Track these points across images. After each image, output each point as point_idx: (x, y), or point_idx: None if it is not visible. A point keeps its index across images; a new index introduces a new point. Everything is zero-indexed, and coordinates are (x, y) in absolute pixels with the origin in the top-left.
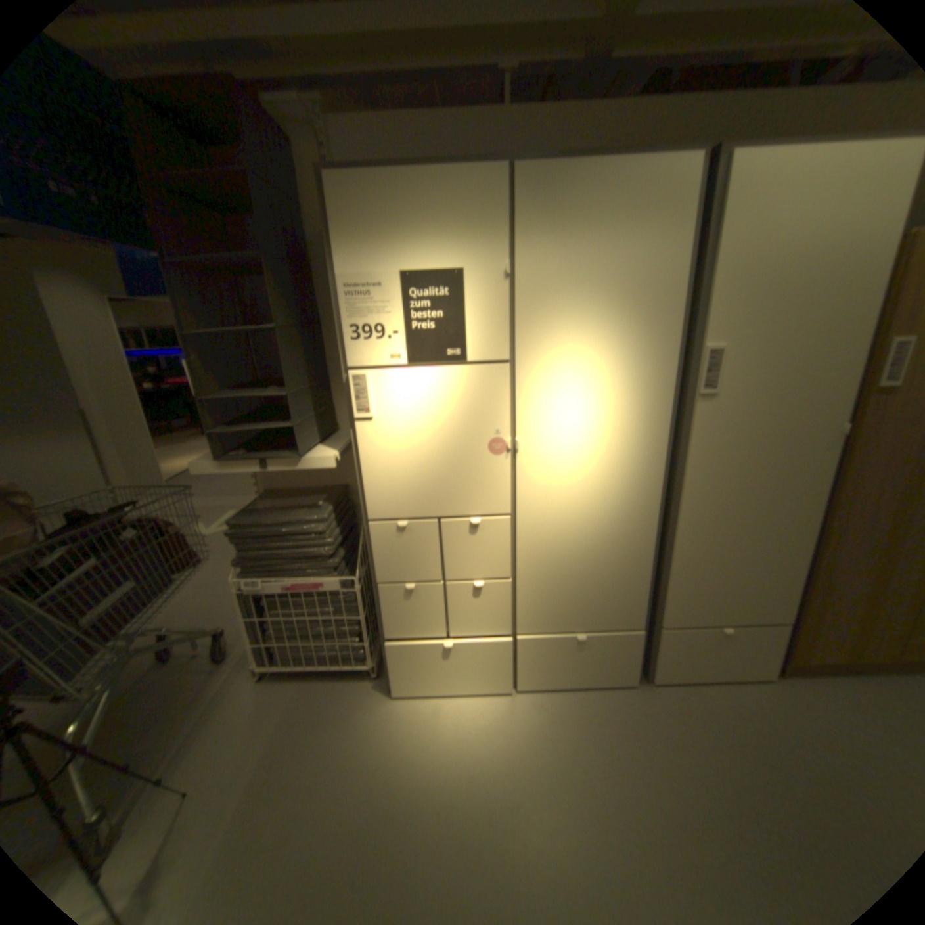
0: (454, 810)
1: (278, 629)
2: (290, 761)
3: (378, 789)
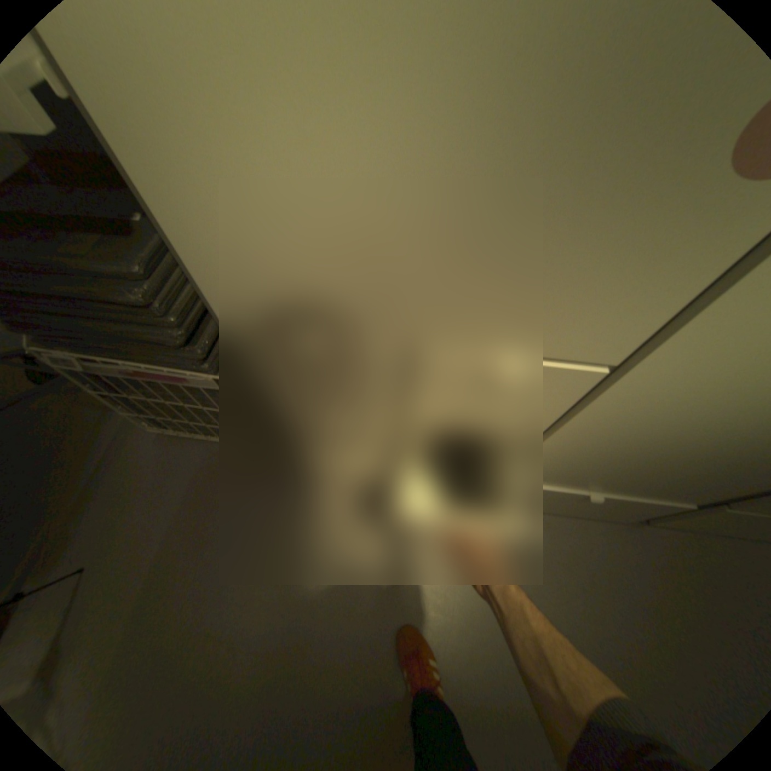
0: (380, 642)
1: (151, 405)
2: (199, 544)
3: (296, 599)
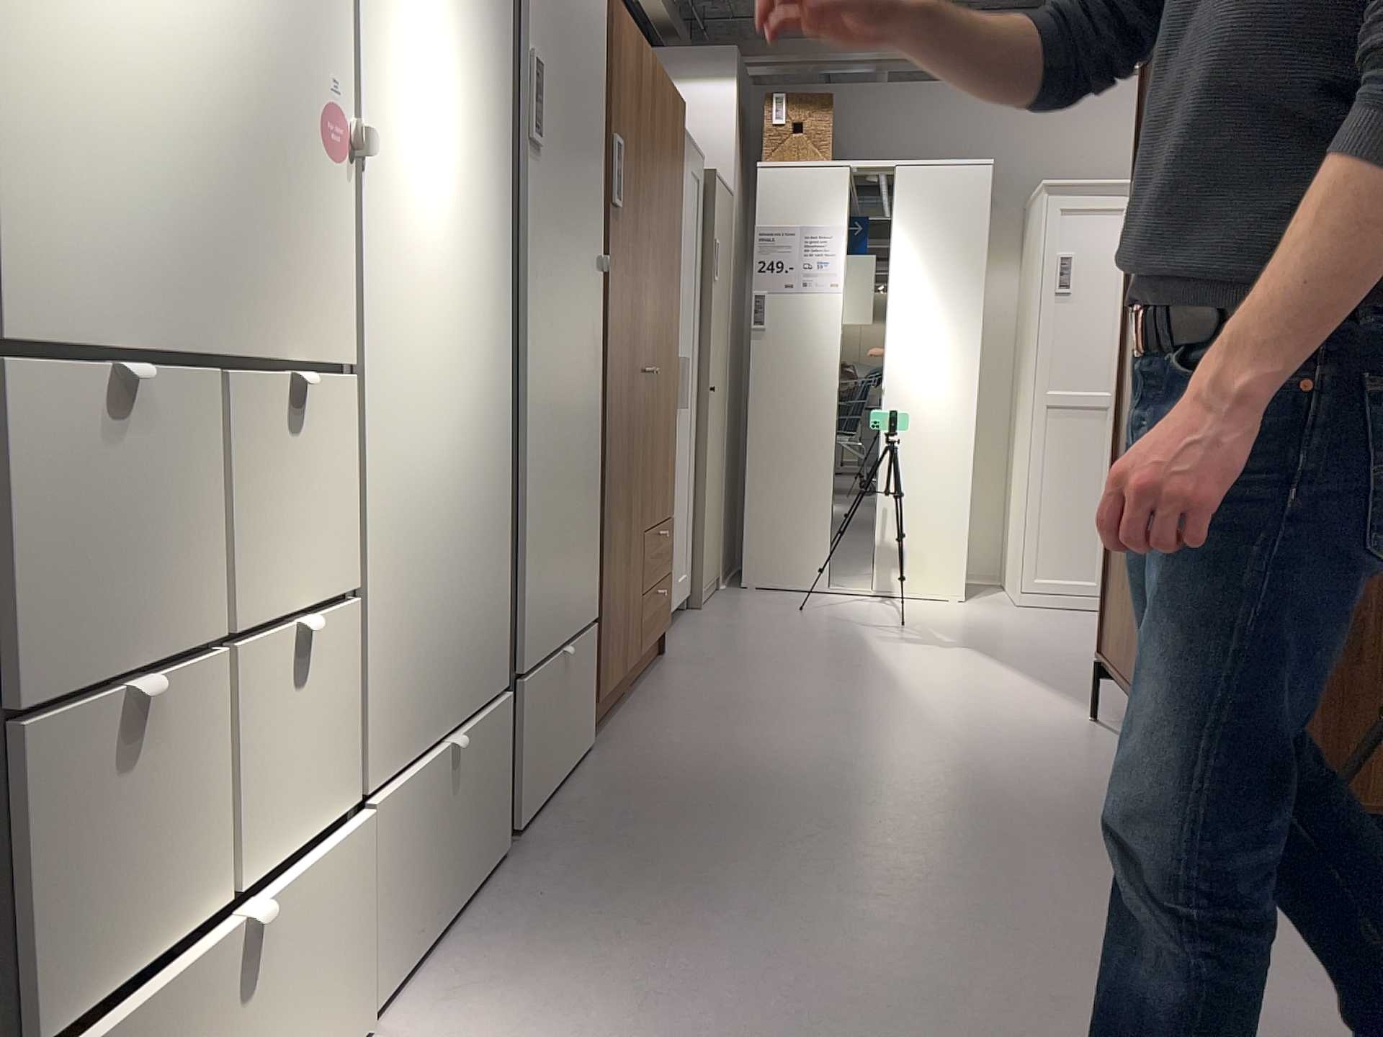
0: None
1: None
2: None
3: None
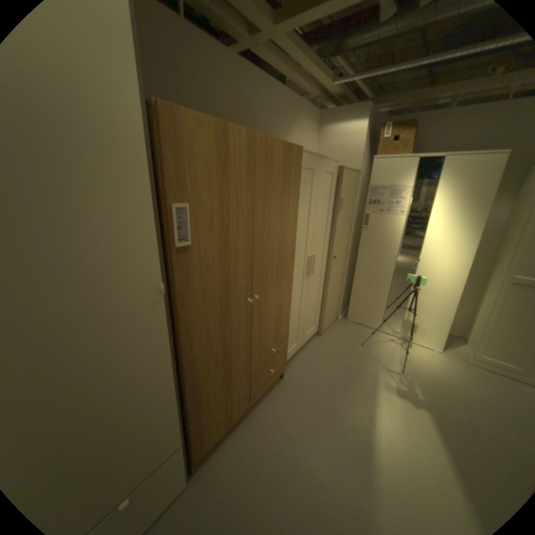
0: None
1: None
2: None
3: None
